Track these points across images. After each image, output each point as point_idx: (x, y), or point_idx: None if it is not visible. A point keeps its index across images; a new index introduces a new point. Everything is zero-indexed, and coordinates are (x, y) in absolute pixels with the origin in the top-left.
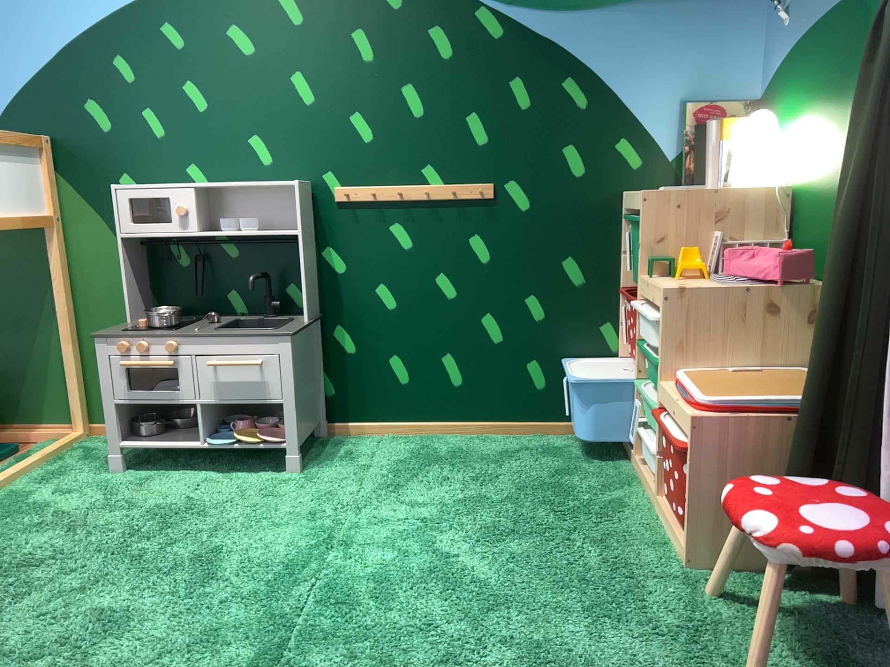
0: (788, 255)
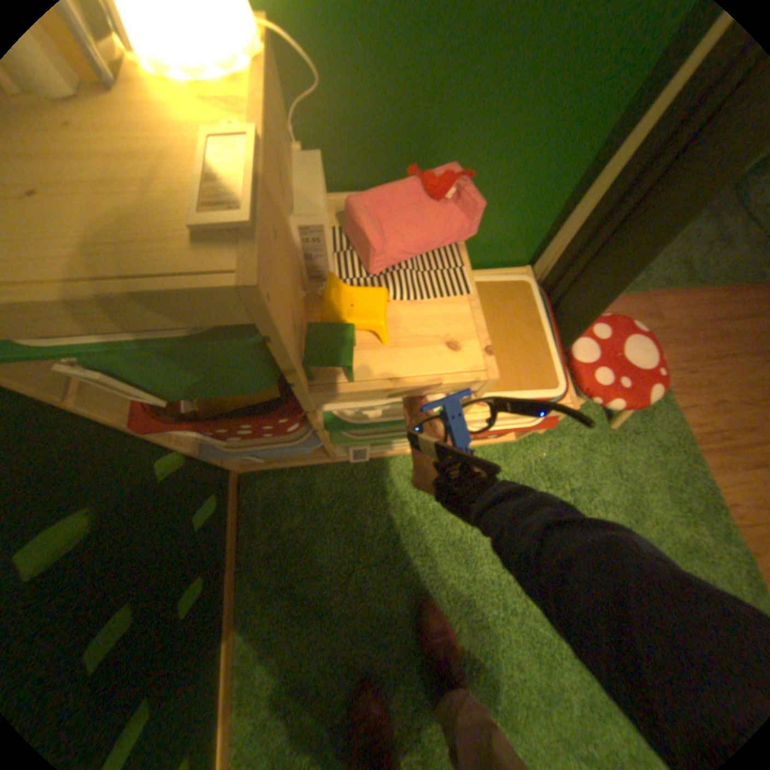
0: (482, 193)
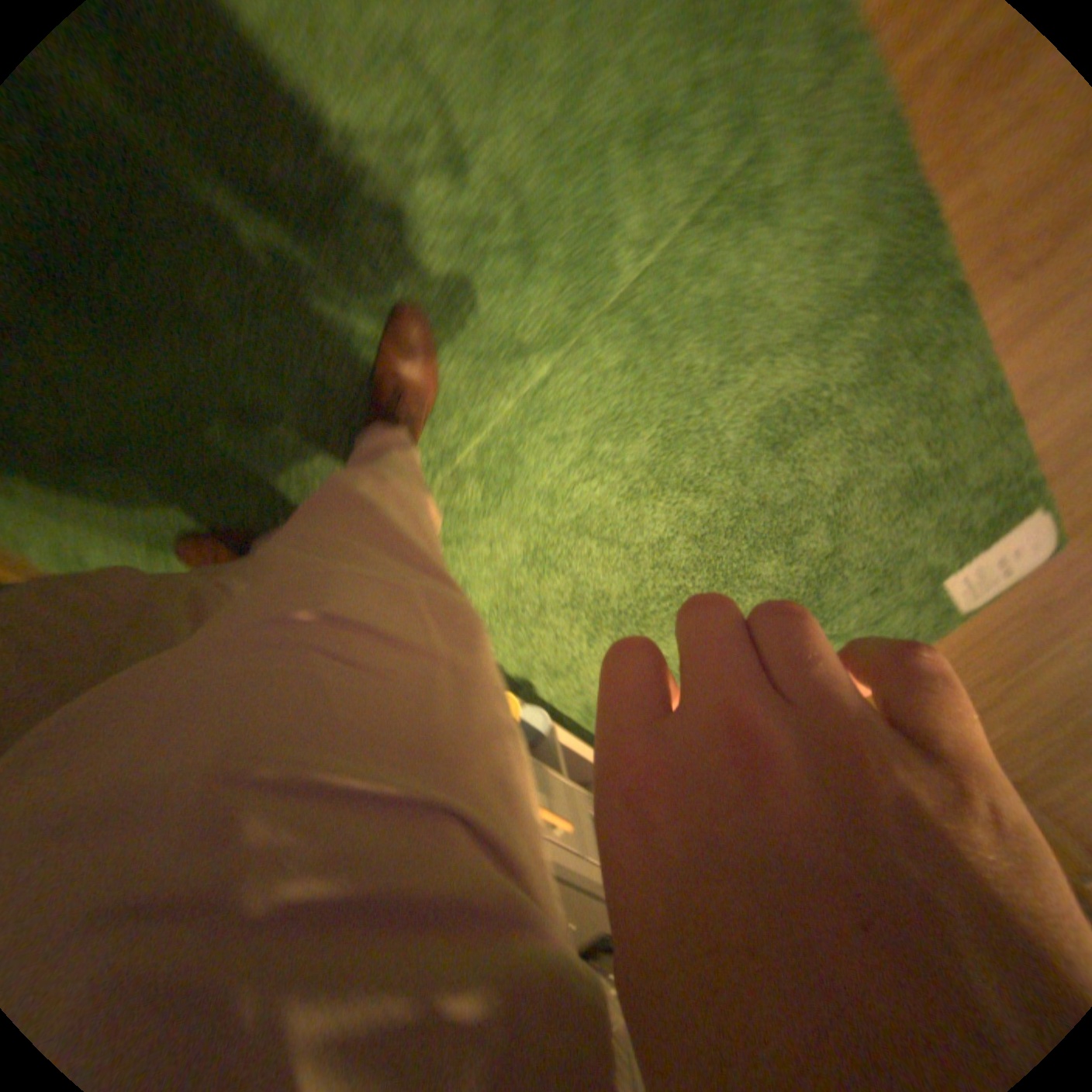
0: None
